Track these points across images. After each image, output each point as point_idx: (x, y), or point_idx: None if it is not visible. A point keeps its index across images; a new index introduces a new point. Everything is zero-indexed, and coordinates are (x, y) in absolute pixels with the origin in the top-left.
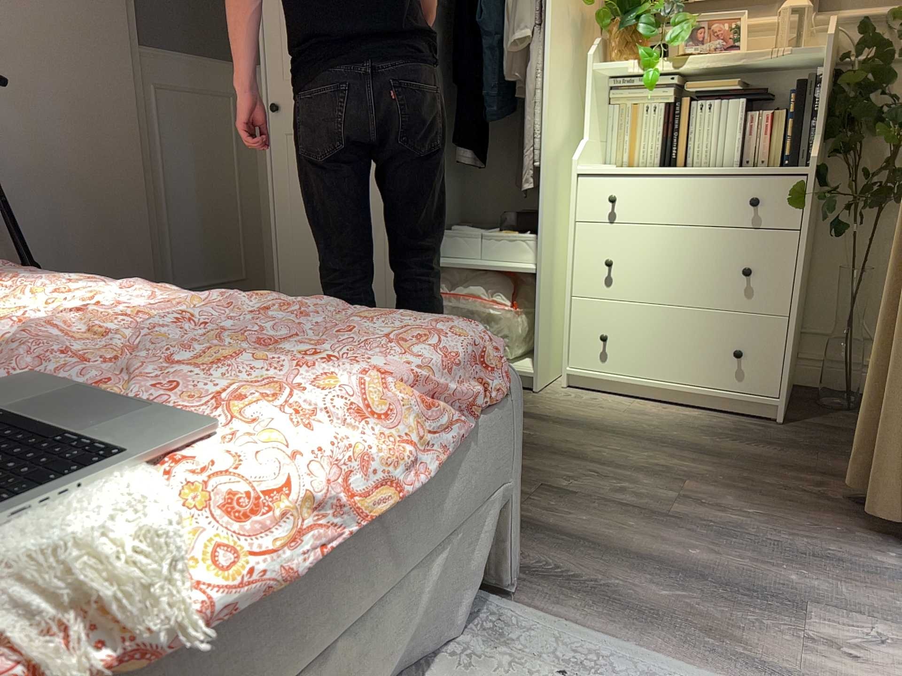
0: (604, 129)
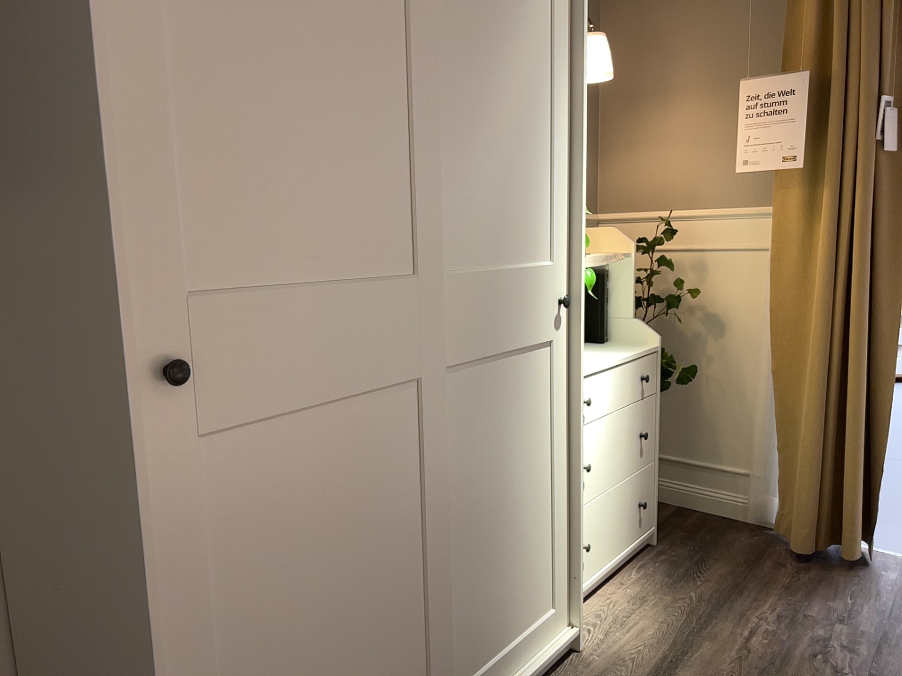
0: None
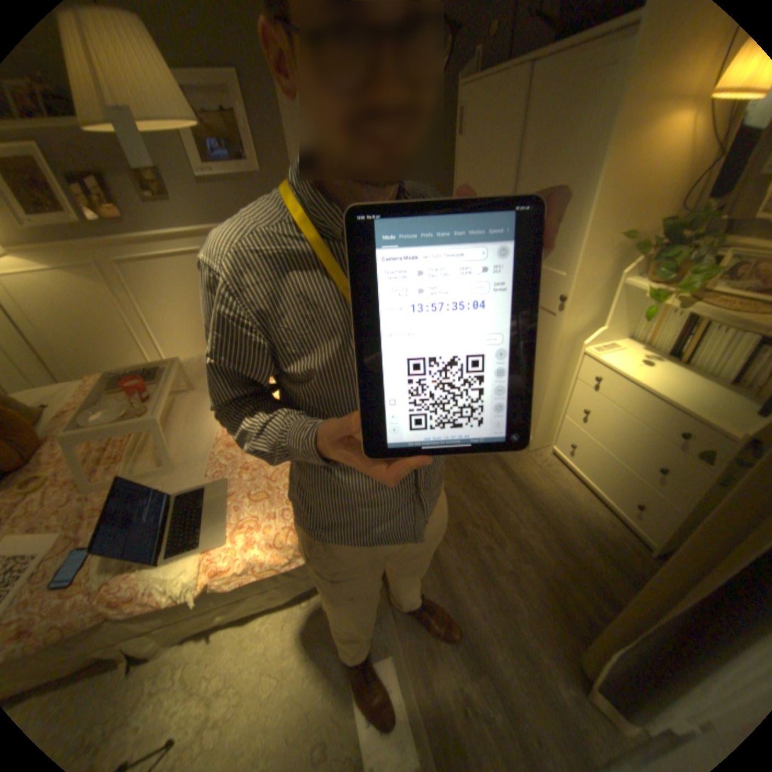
0: (636, 314)
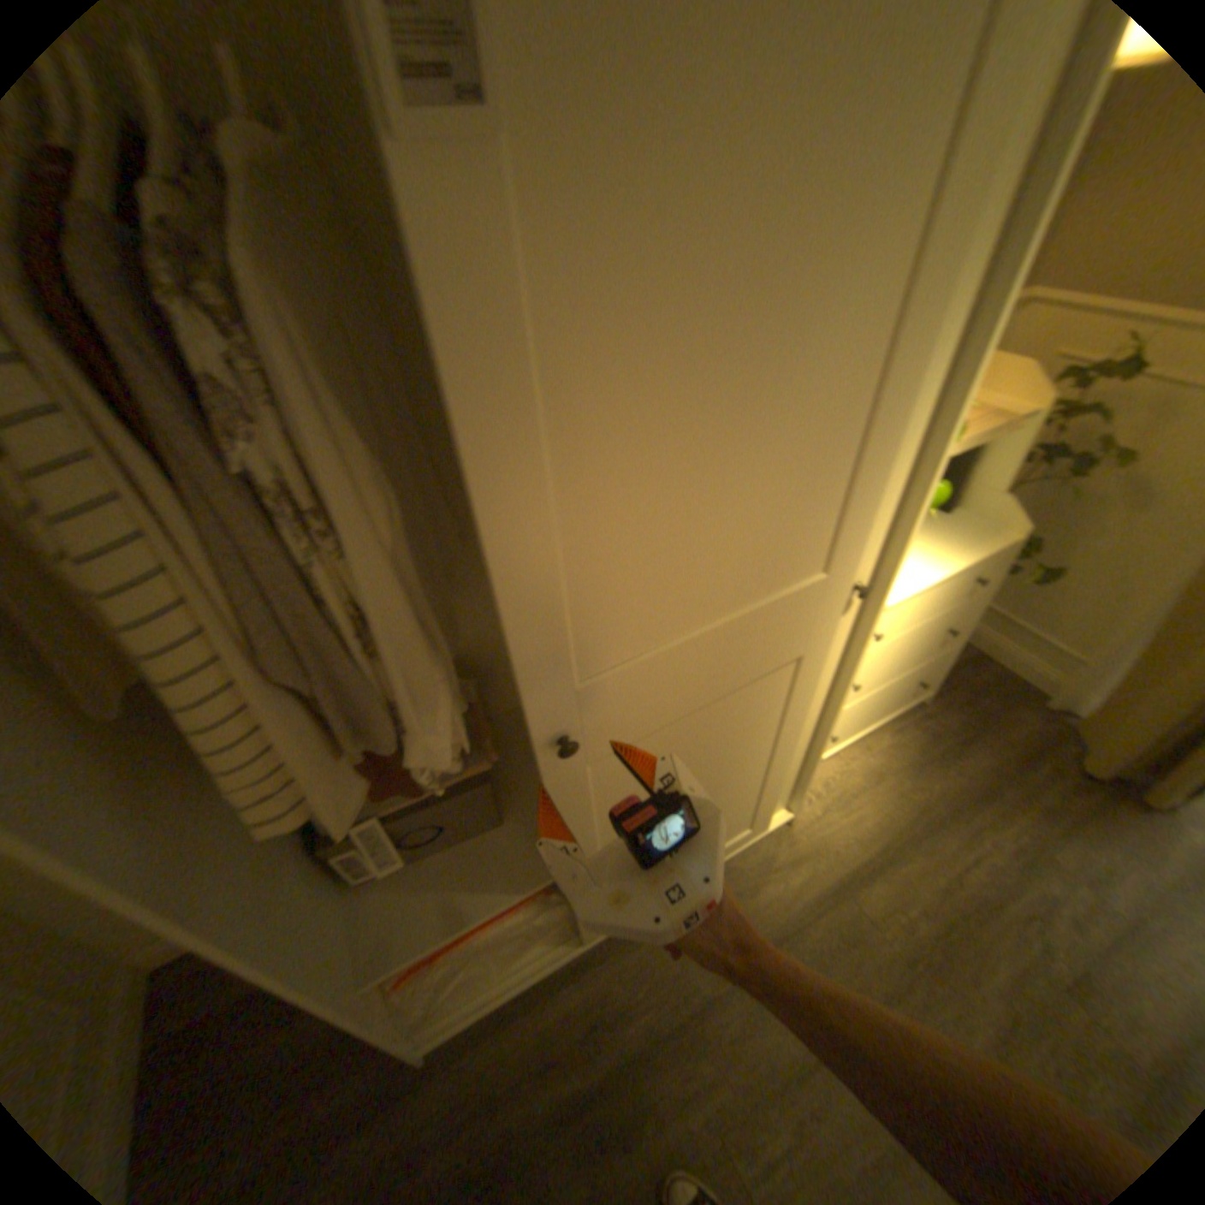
0: None
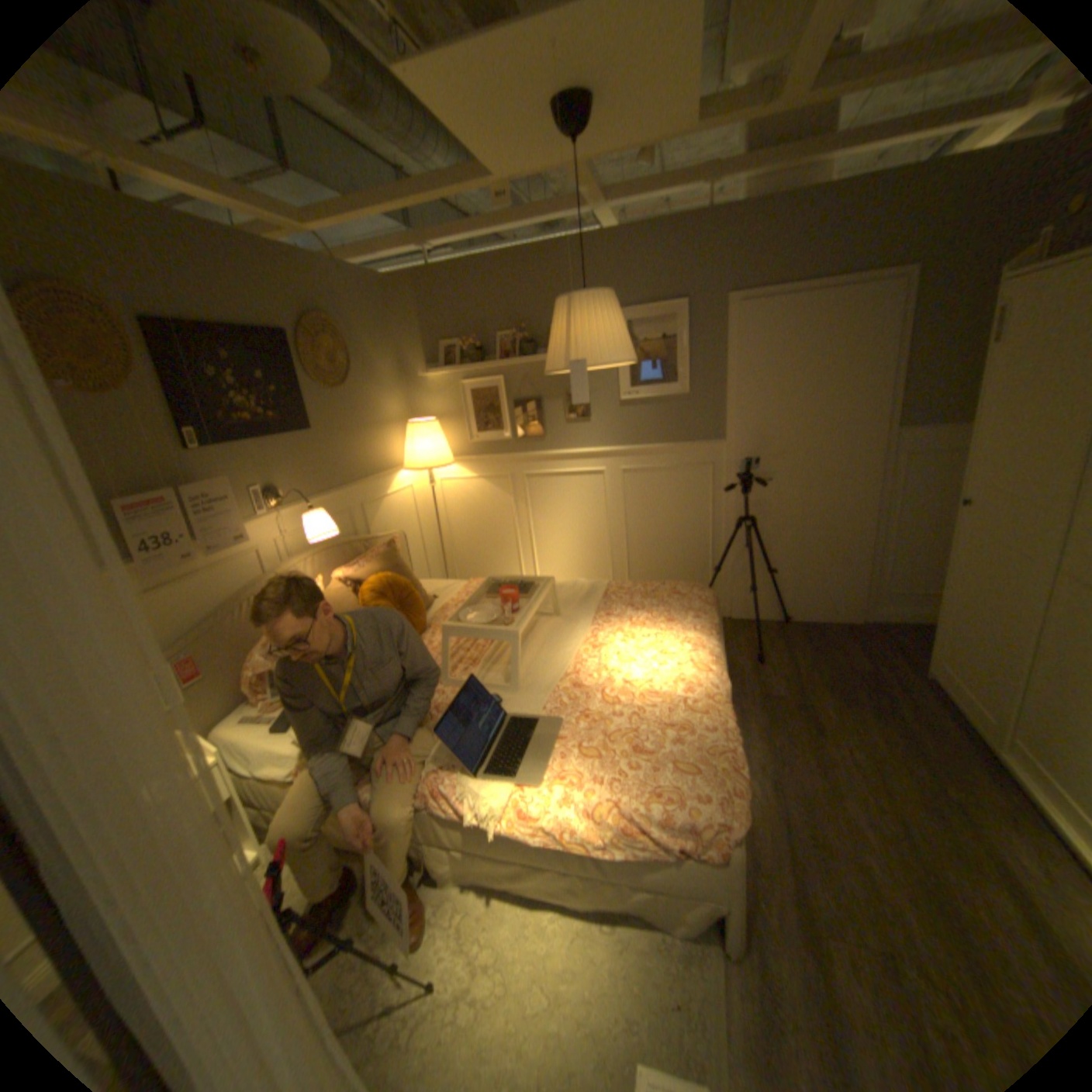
0: None
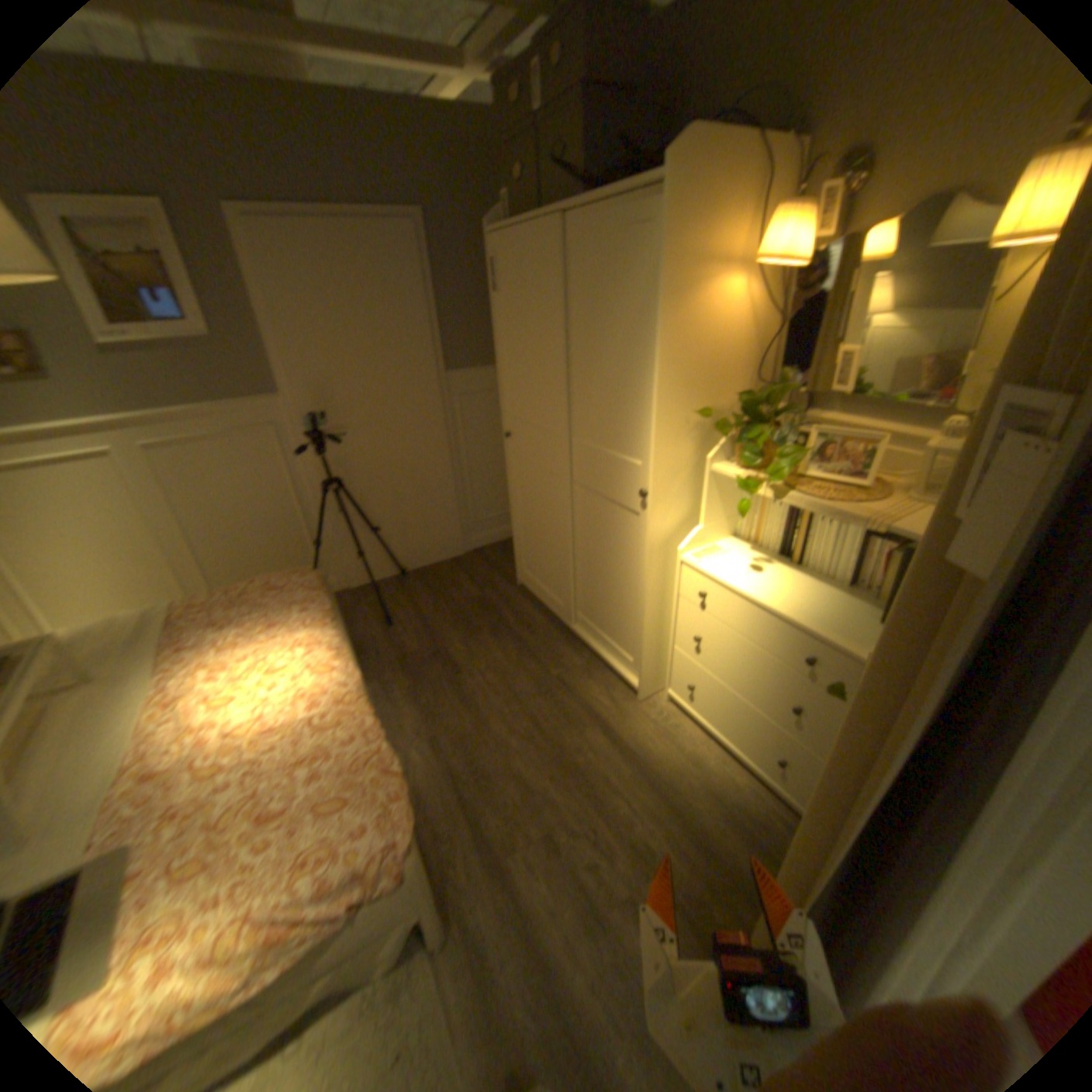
0: (734, 507)
